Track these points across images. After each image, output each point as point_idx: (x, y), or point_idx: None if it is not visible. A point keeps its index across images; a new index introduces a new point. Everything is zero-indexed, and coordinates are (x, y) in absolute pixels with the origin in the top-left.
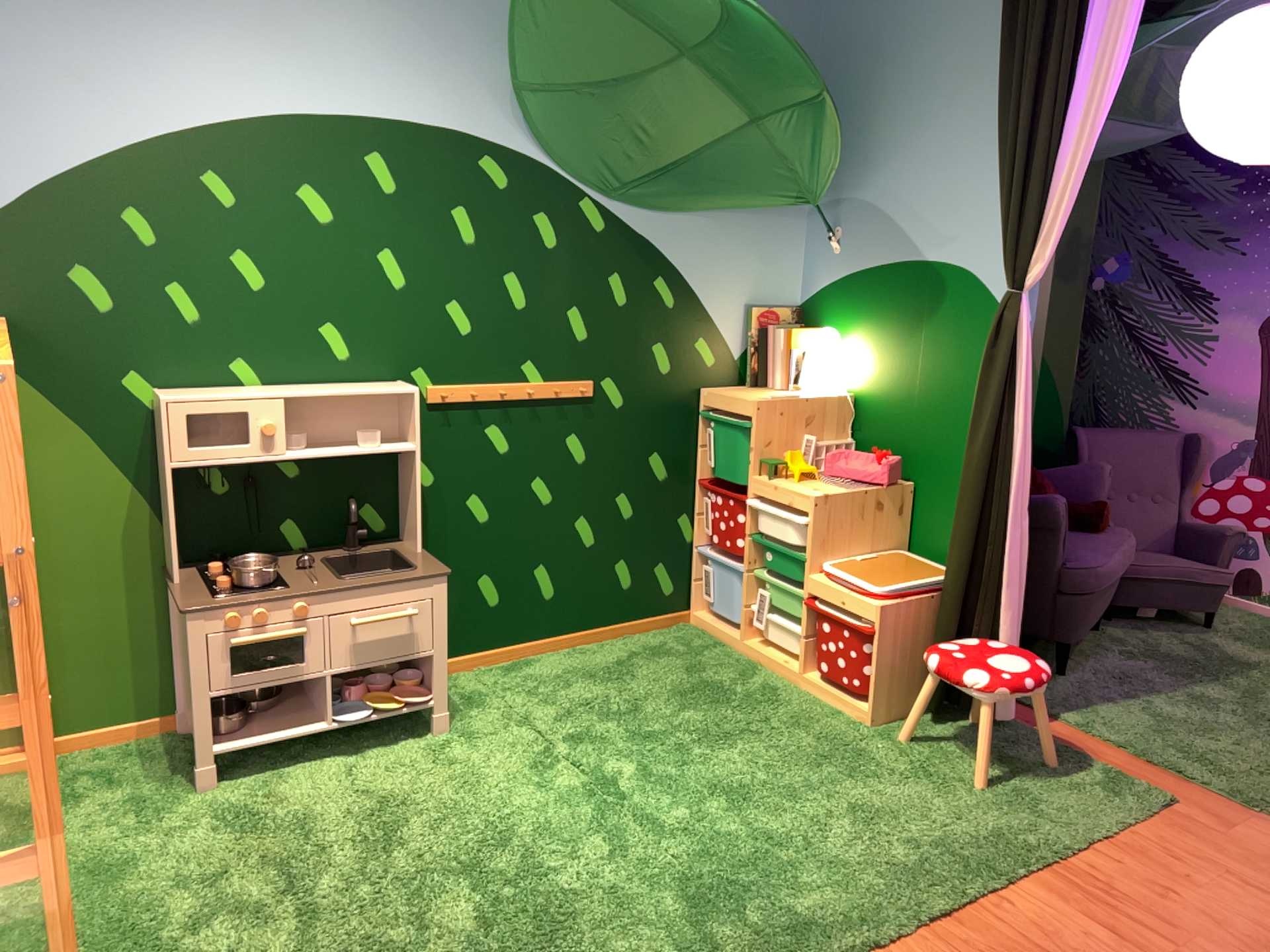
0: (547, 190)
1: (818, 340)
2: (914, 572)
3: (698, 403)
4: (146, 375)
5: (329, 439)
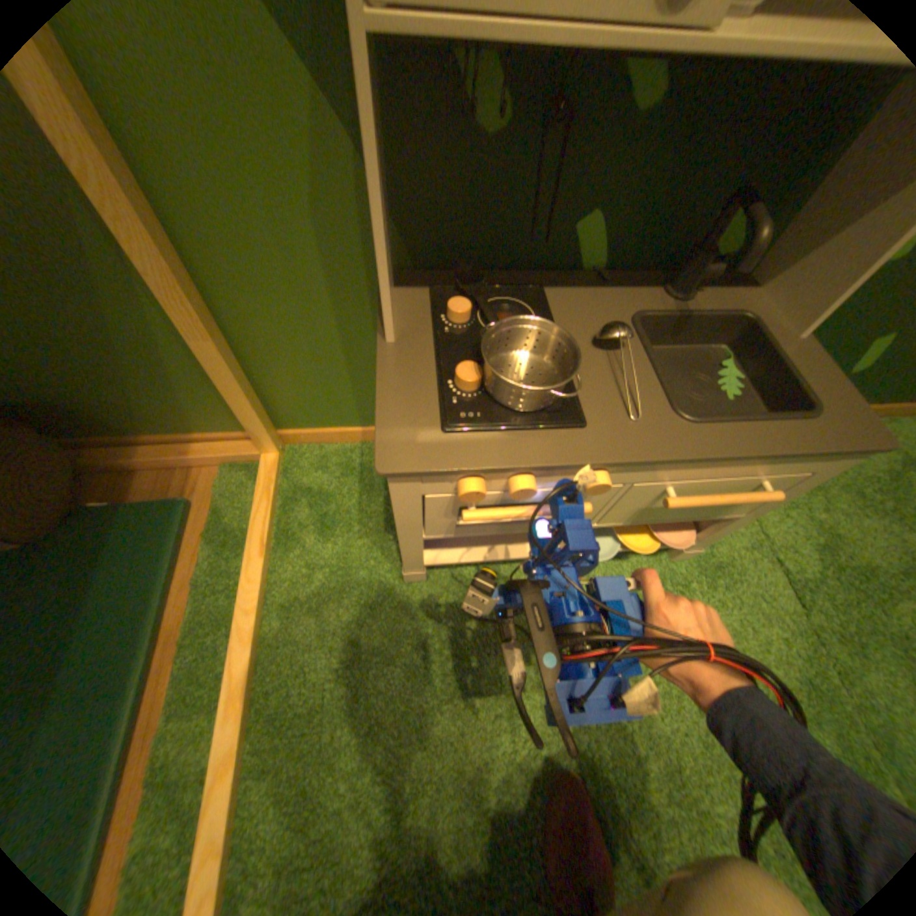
0: None
1: None
2: None
3: None
4: None
5: None
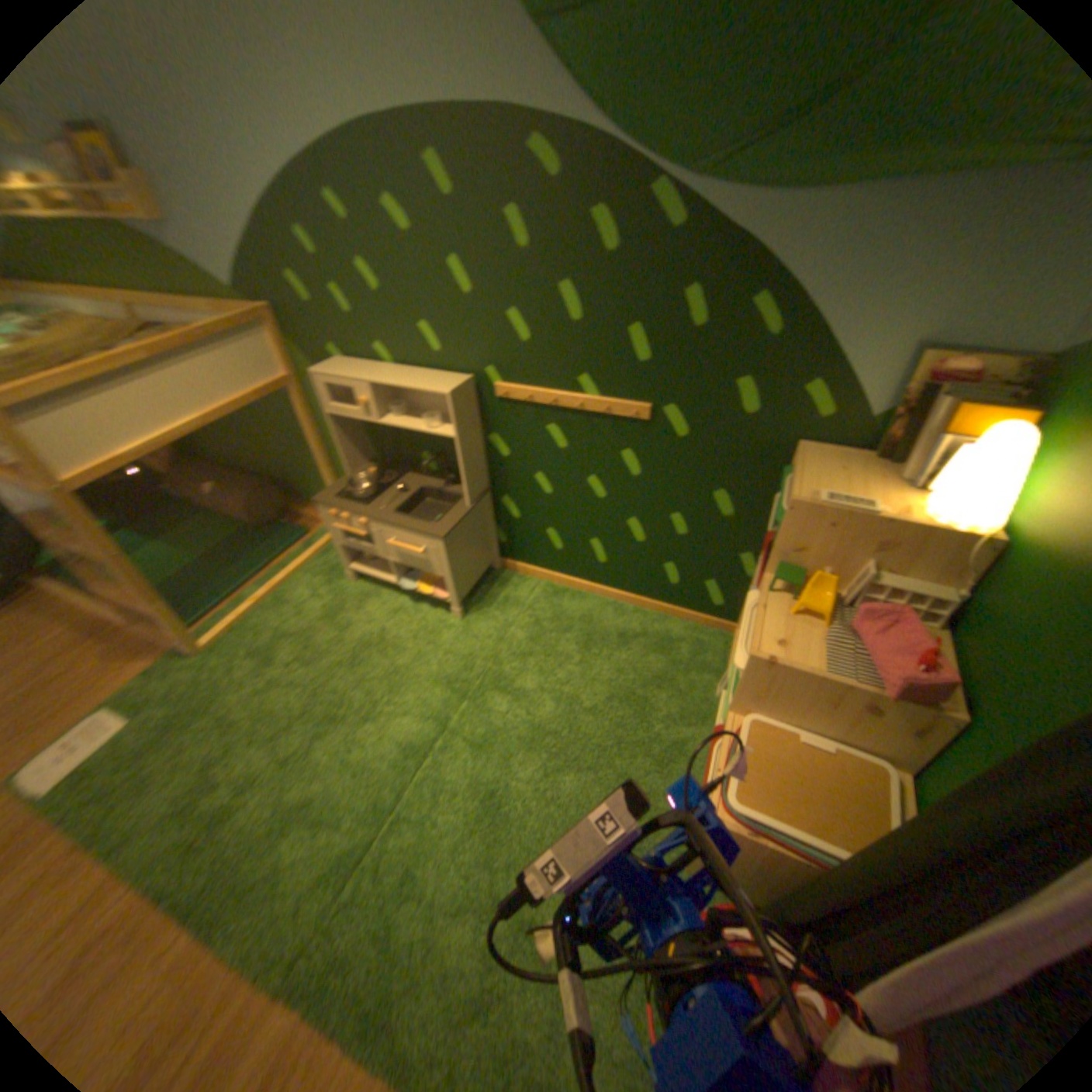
0: (608, 165)
1: (996, 439)
2: (839, 833)
3: (794, 457)
4: (332, 345)
5: (429, 409)
